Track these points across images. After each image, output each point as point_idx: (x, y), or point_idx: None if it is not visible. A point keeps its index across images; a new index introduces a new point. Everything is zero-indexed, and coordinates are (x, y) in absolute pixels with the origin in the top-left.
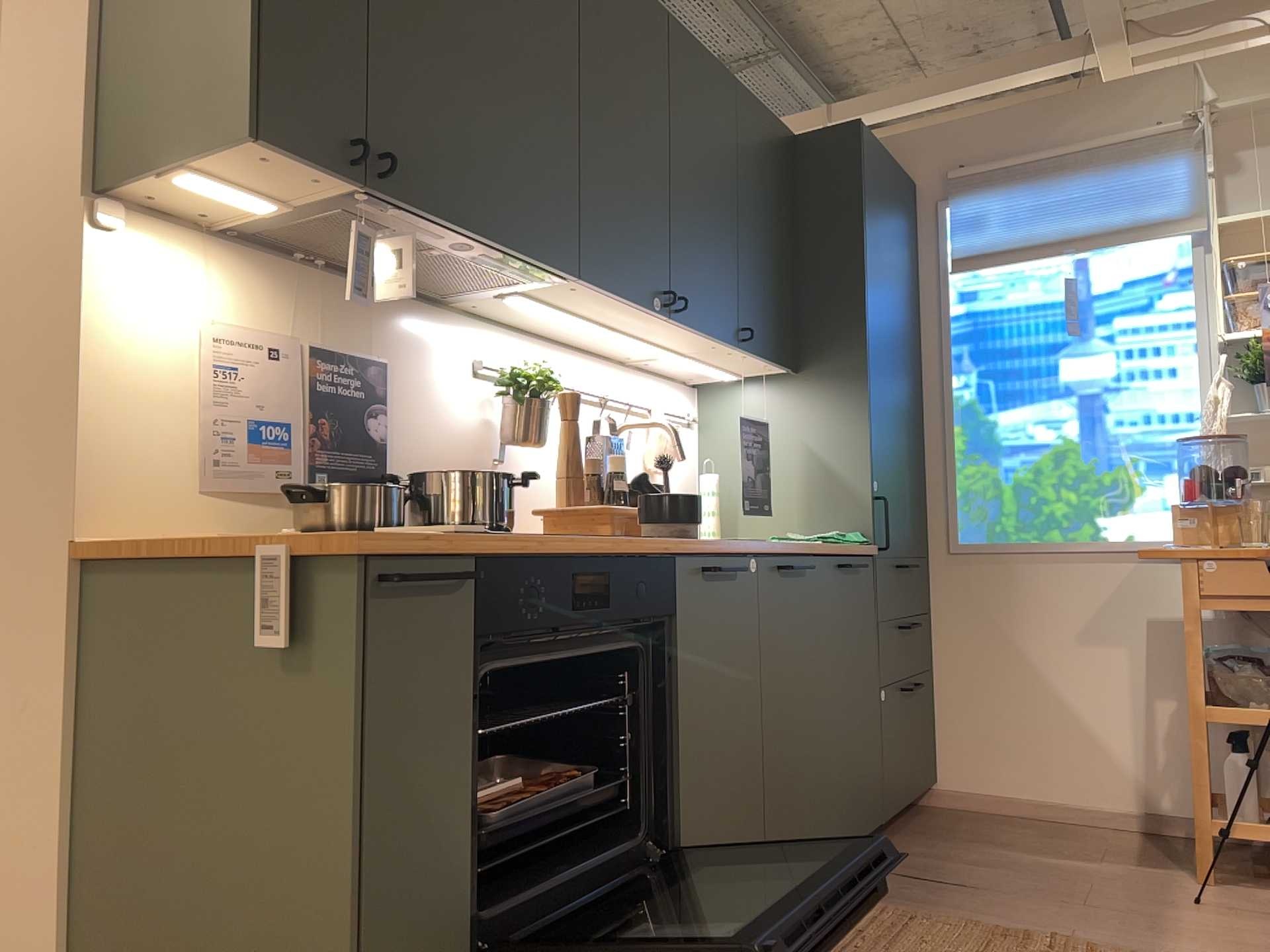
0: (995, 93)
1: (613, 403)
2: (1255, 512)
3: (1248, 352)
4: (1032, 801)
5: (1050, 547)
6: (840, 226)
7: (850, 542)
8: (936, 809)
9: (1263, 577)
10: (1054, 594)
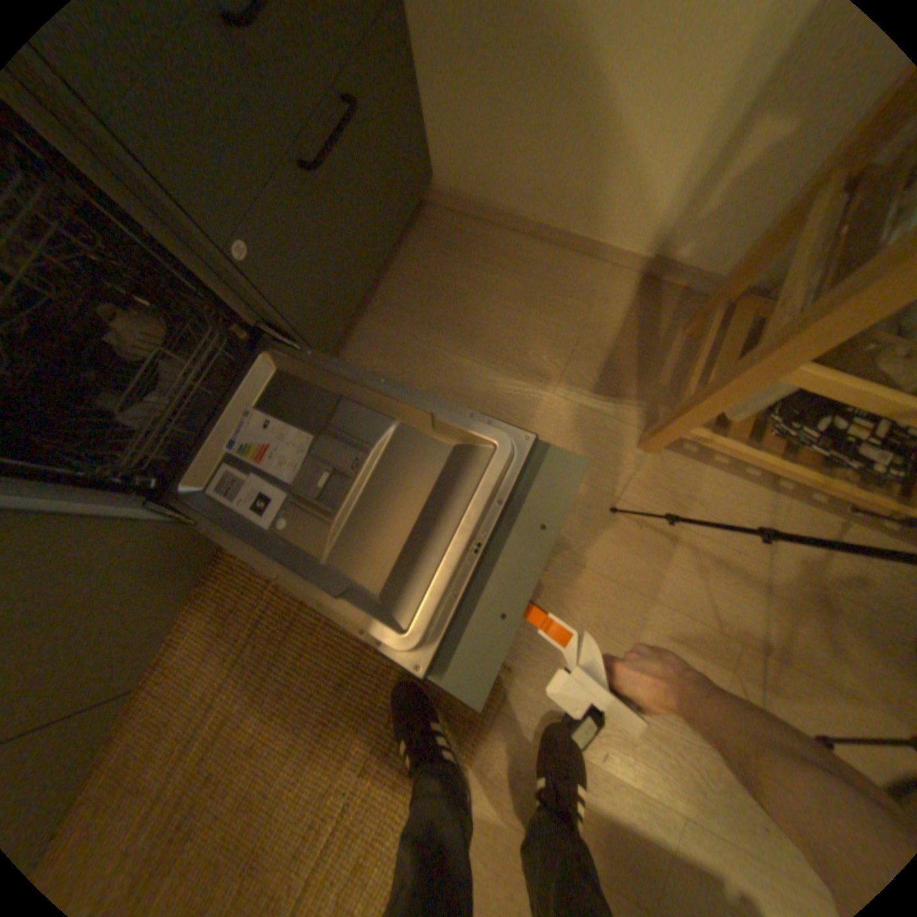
0: None
1: None
2: None
3: None
4: (533, 220)
5: None
6: None
7: None
8: (430, 213)
9: None
10: None
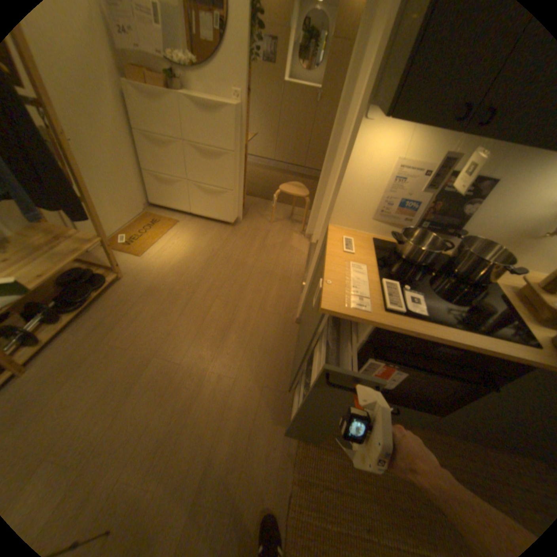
0: None
1: None
2: None
3: None
4: None
5: None
6: None
7: None
8: None
9: None
10: None
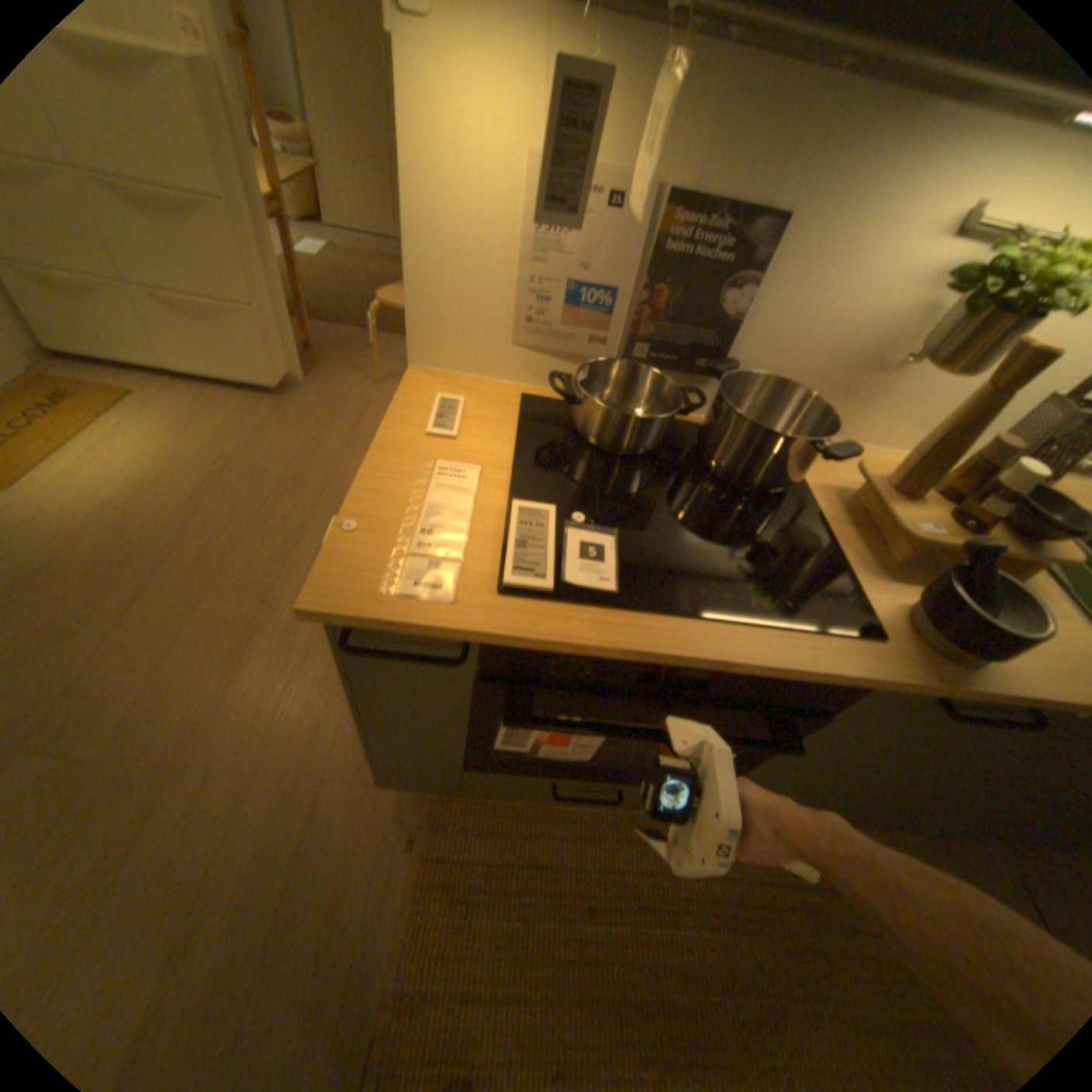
0: None
1: None
2: None
3: None
4: None
5: None
6: None
7: None
8: None
9: None
10: None
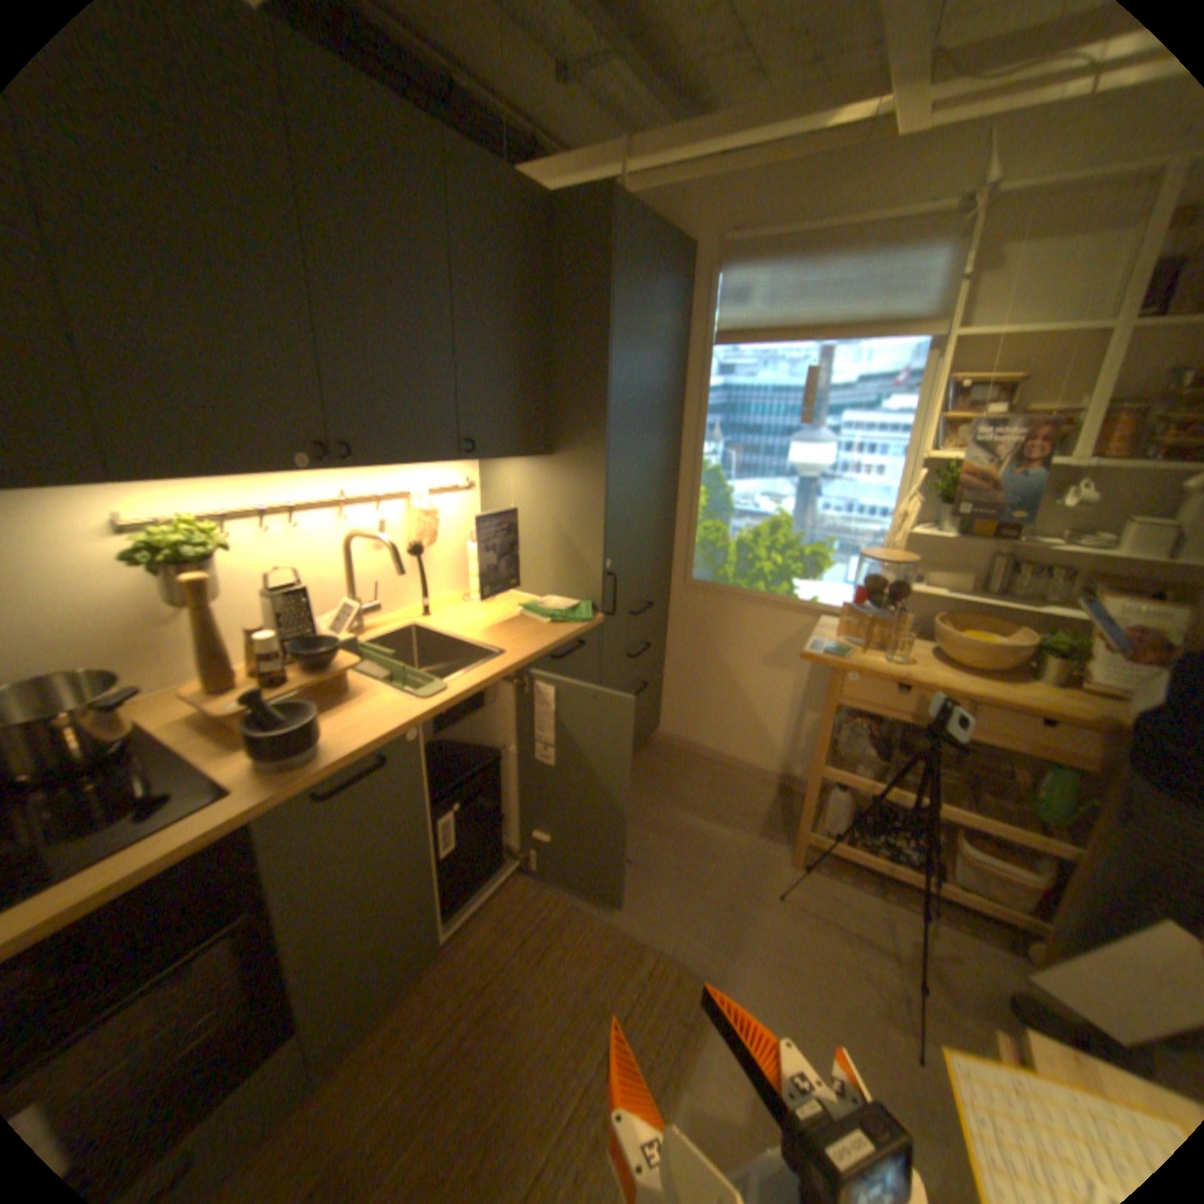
0: (789, 136)
1: (358, 500)
2: (908, 625)
3: (950, 466)
4: (714, 752)
5: (755, 596)
6: (590, 312)
7: (573, 622)
8: (654, 745)
9: (893, 696)
10: (753, 628)
